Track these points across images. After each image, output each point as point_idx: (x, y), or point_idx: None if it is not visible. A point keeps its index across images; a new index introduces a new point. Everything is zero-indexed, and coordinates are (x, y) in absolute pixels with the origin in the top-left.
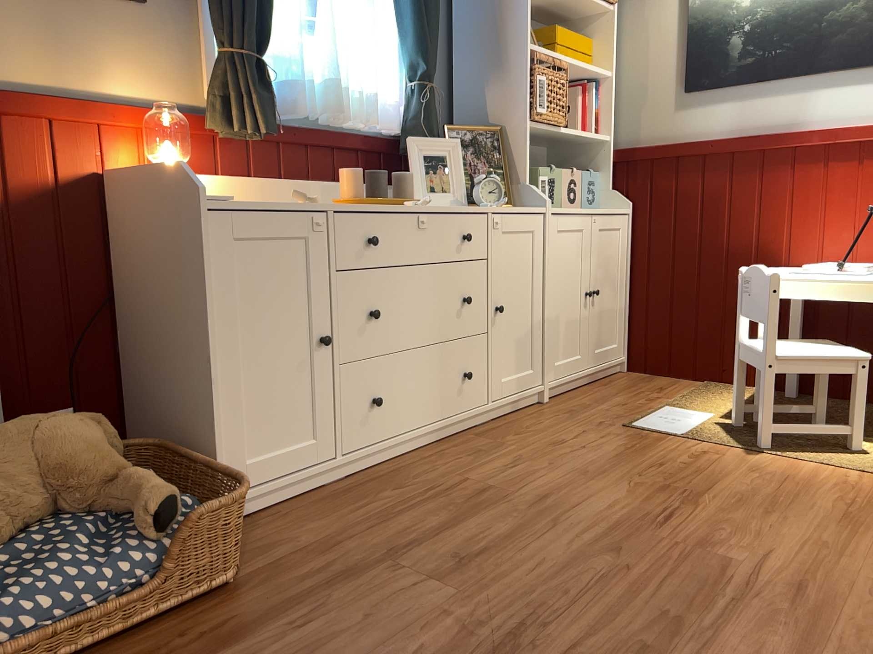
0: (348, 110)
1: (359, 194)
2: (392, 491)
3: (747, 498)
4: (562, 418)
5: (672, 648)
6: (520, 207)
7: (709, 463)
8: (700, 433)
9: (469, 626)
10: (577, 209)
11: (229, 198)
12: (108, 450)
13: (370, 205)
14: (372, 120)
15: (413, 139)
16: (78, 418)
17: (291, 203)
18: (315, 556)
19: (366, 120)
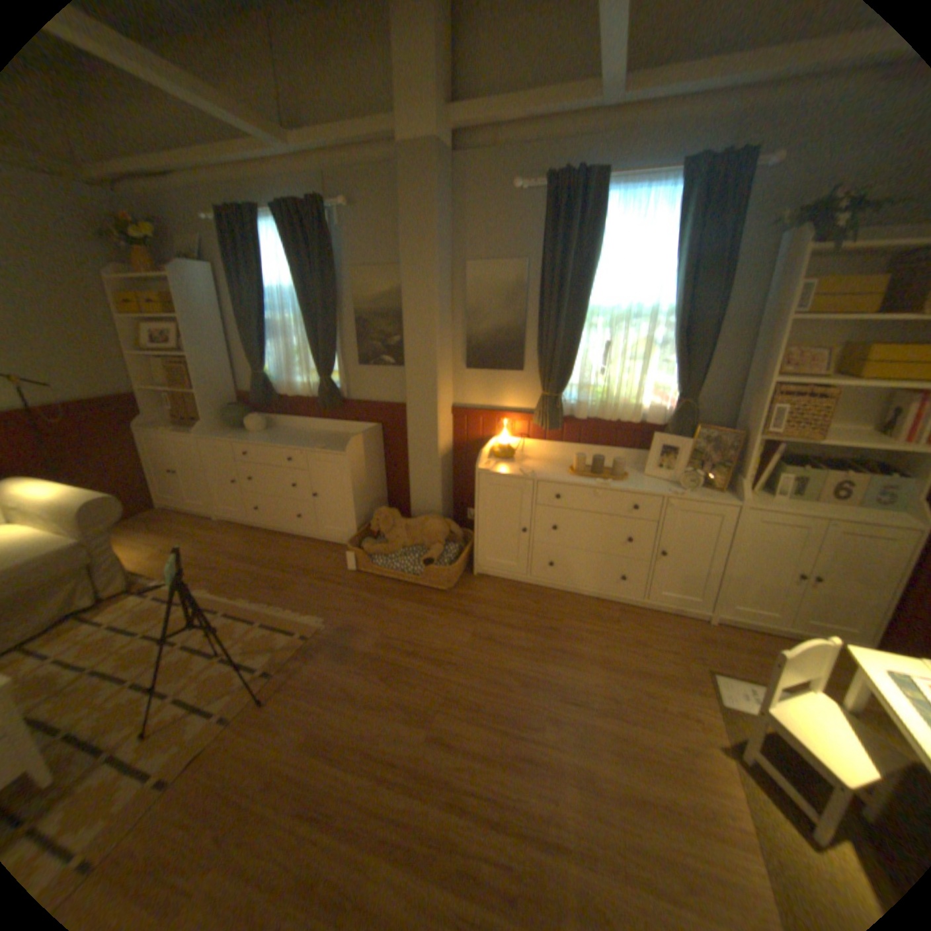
0: (626, 411)
1: (579, 468)
2: (532, 603)
3: (633, 746)
4: (691, 639)
5: (462, 711)
6: (736, 494)
7: (681, 726)
8: (741, 720)
9: (450, 652)
10: (826, 510)
11: (489, 470)
12: (443, 535)
13: (580, 476)
14: (632, 421)
15: (667, 431)
16: (442, 522)
17: (524, 472)
18: (471, 602)
19: (630, 420)
